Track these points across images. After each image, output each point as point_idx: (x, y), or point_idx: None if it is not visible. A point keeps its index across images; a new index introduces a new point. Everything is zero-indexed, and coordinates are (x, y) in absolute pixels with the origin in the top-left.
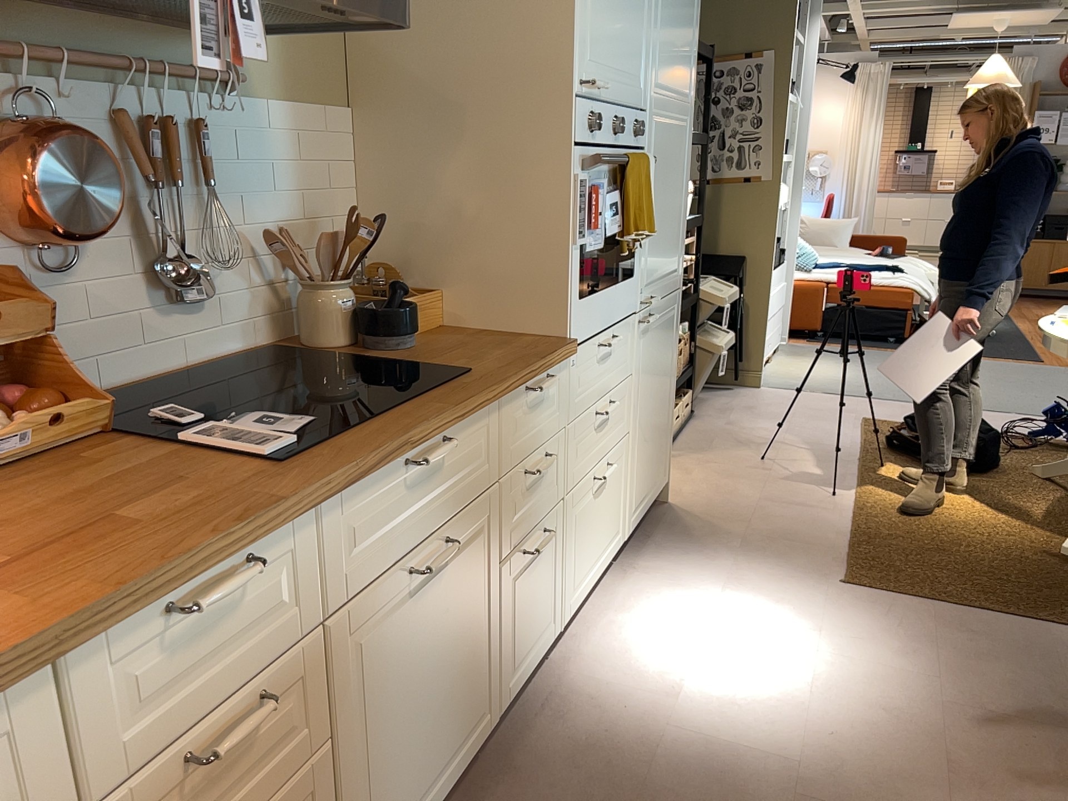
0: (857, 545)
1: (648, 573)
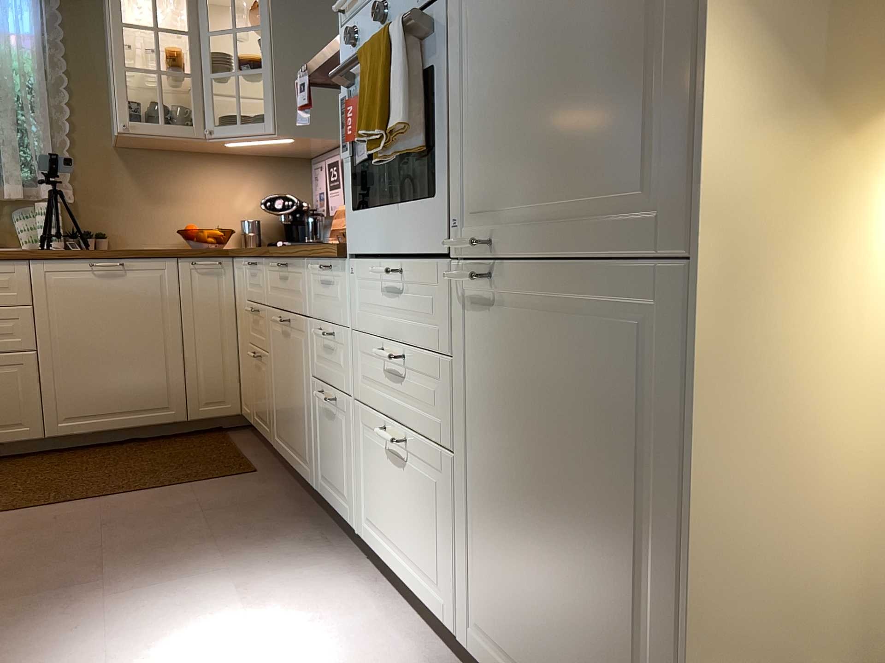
0: None
1: None
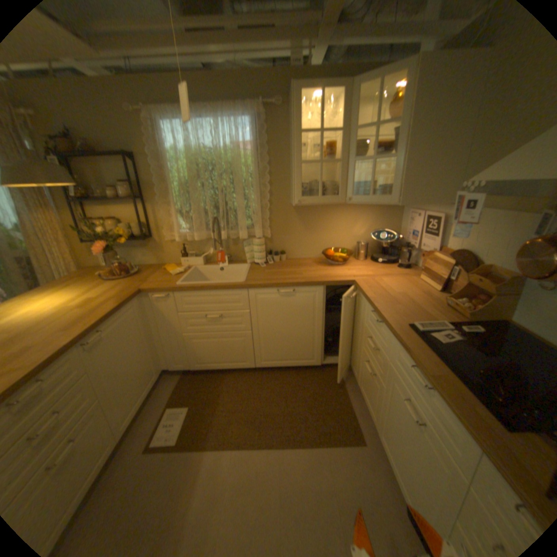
0: None
1: None
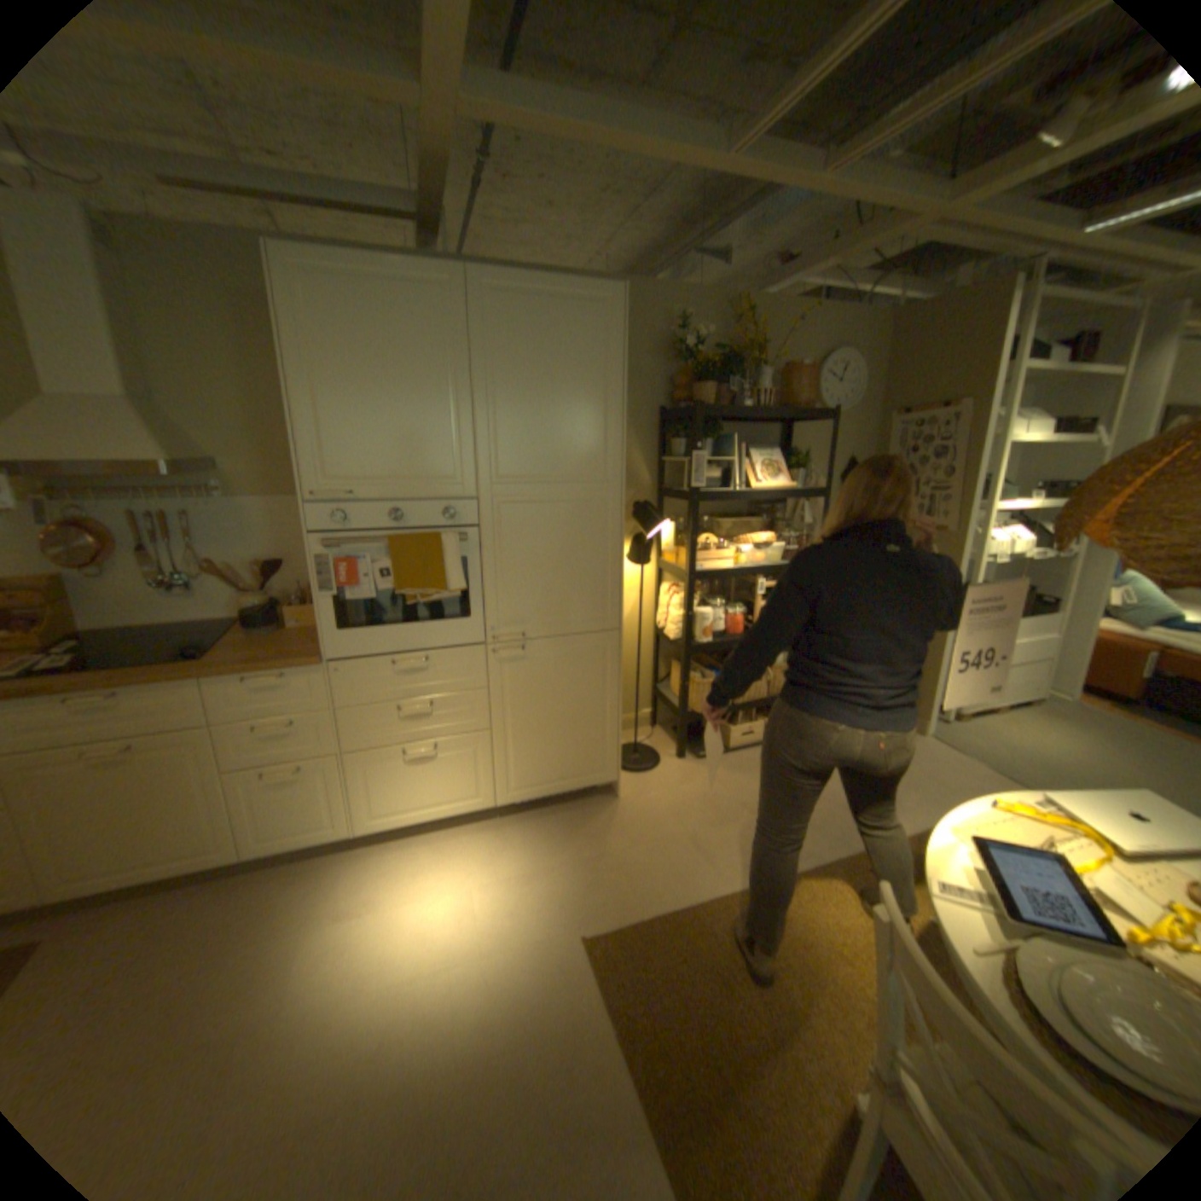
0: (665, 924)
1: (496, 839)
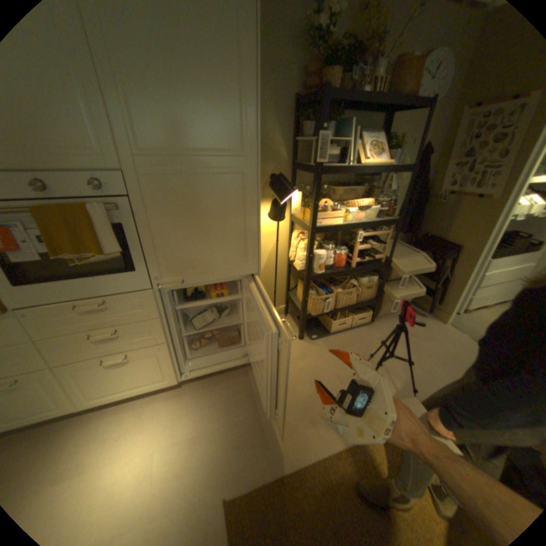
0: (282, 485)
1: (178, 405)
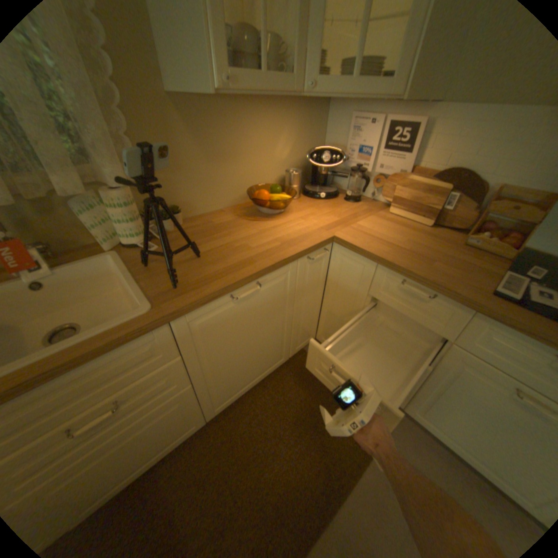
0: None
1: None
